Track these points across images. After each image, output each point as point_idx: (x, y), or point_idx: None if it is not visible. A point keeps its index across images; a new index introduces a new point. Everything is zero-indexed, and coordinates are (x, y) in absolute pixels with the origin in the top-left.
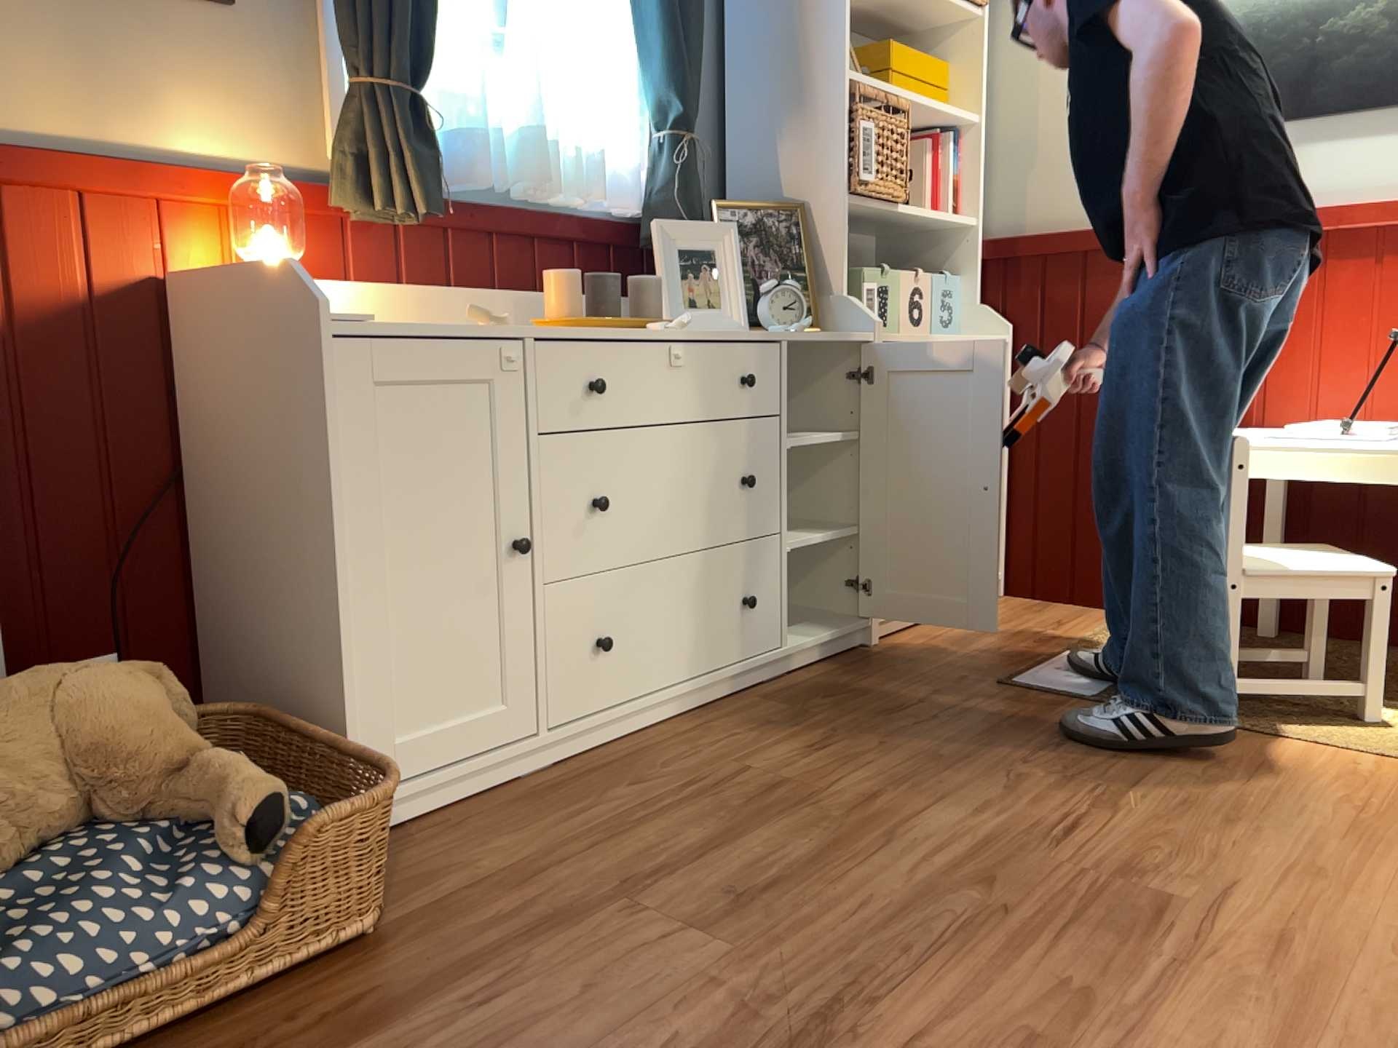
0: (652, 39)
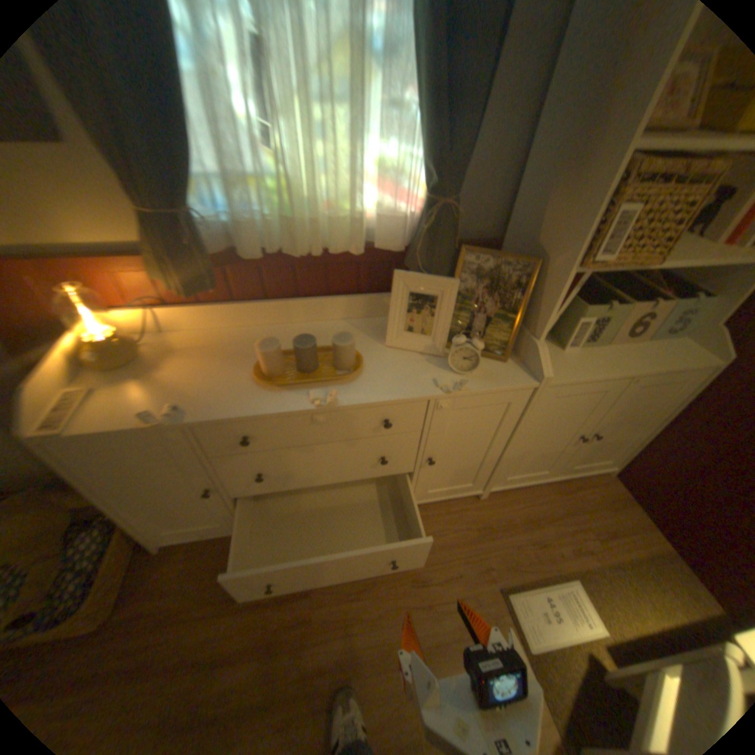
0: (424, 102)
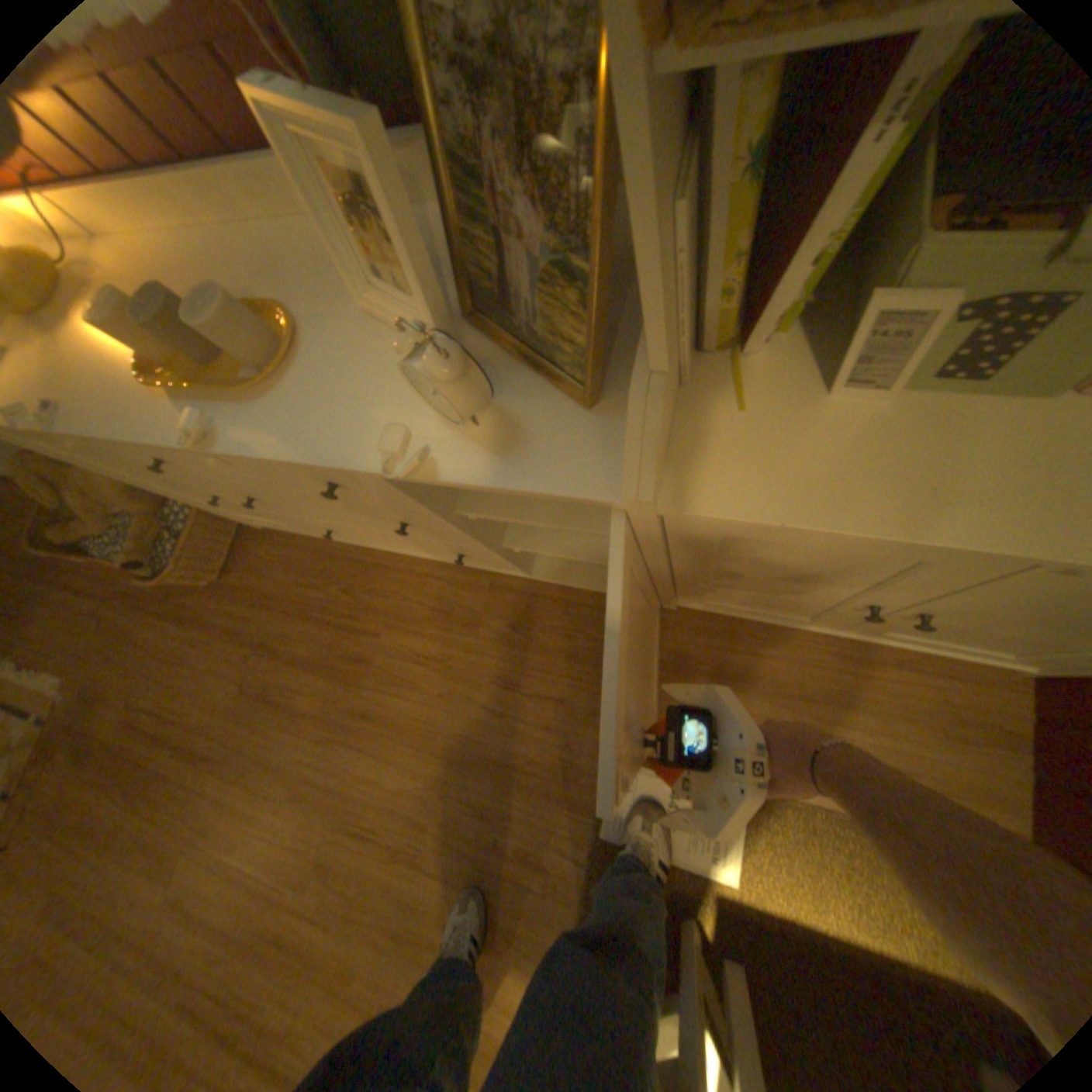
0: None
